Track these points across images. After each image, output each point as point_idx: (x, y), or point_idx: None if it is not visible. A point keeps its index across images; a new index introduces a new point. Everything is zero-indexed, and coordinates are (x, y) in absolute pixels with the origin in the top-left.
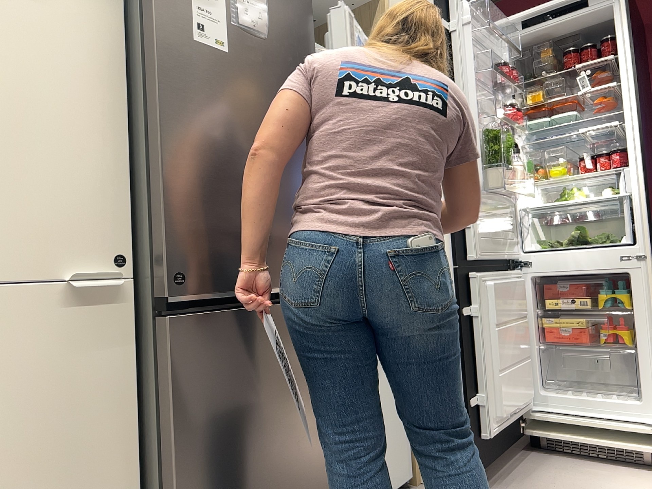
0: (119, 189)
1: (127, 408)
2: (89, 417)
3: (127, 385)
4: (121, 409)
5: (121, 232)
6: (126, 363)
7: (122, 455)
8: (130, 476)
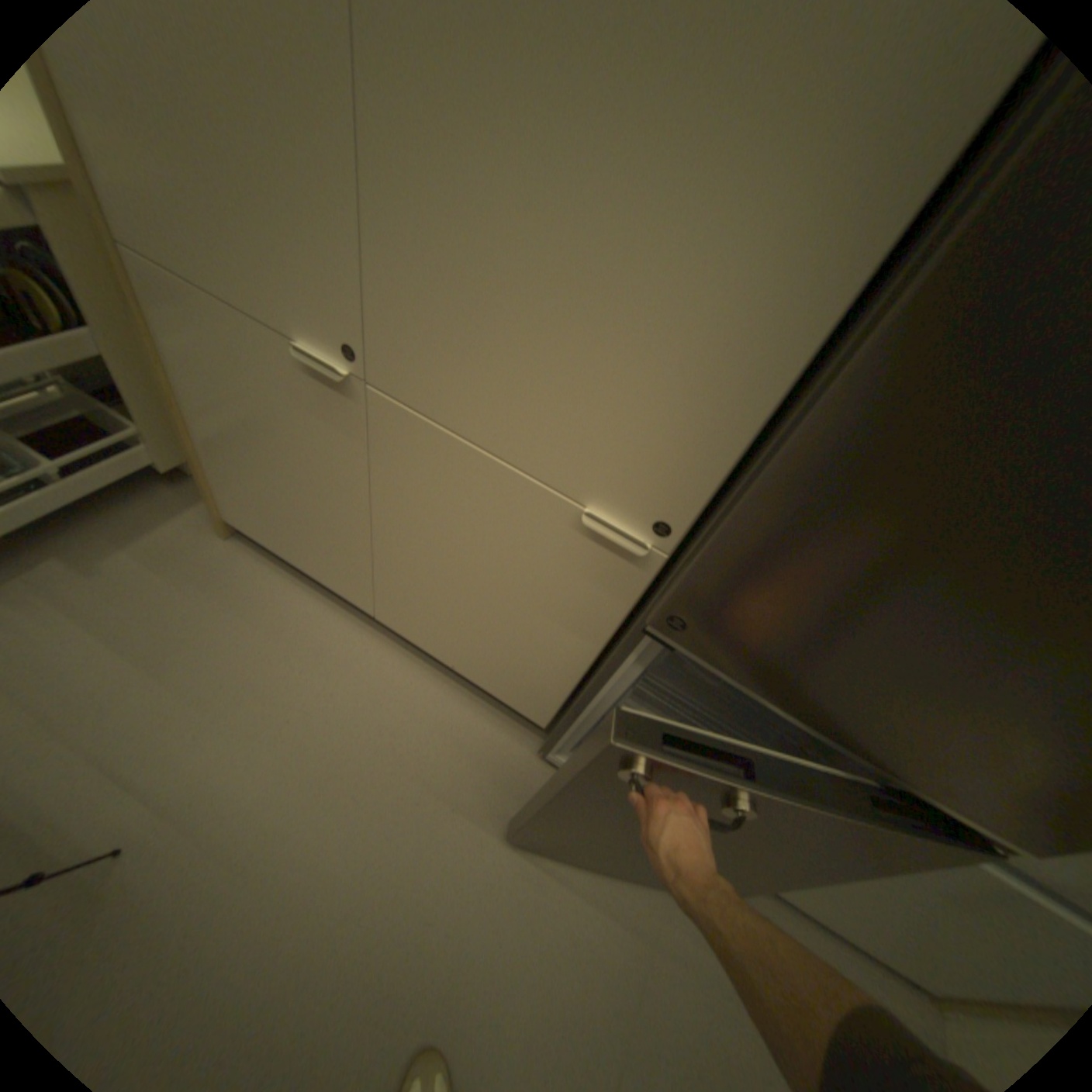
0: (733, 441)
1: (599, 638)
2: (563, 615)
3: (608, 625)
4: (593, 634)
5: (694, 498)
6: (617, 612)
7: (578, 656)
8: (578, 670)
